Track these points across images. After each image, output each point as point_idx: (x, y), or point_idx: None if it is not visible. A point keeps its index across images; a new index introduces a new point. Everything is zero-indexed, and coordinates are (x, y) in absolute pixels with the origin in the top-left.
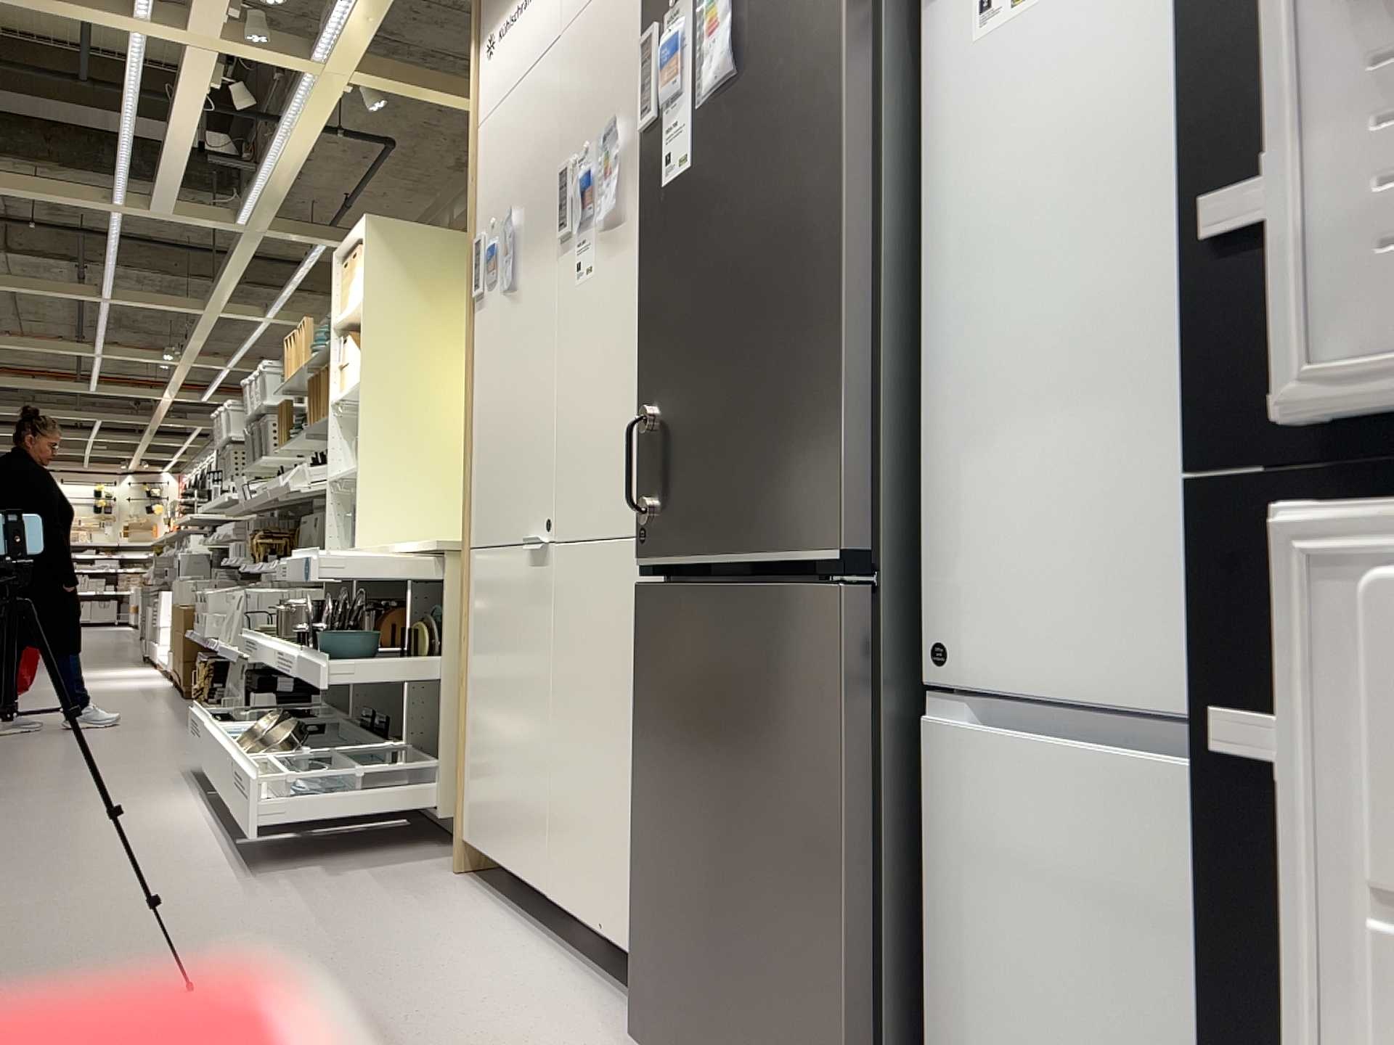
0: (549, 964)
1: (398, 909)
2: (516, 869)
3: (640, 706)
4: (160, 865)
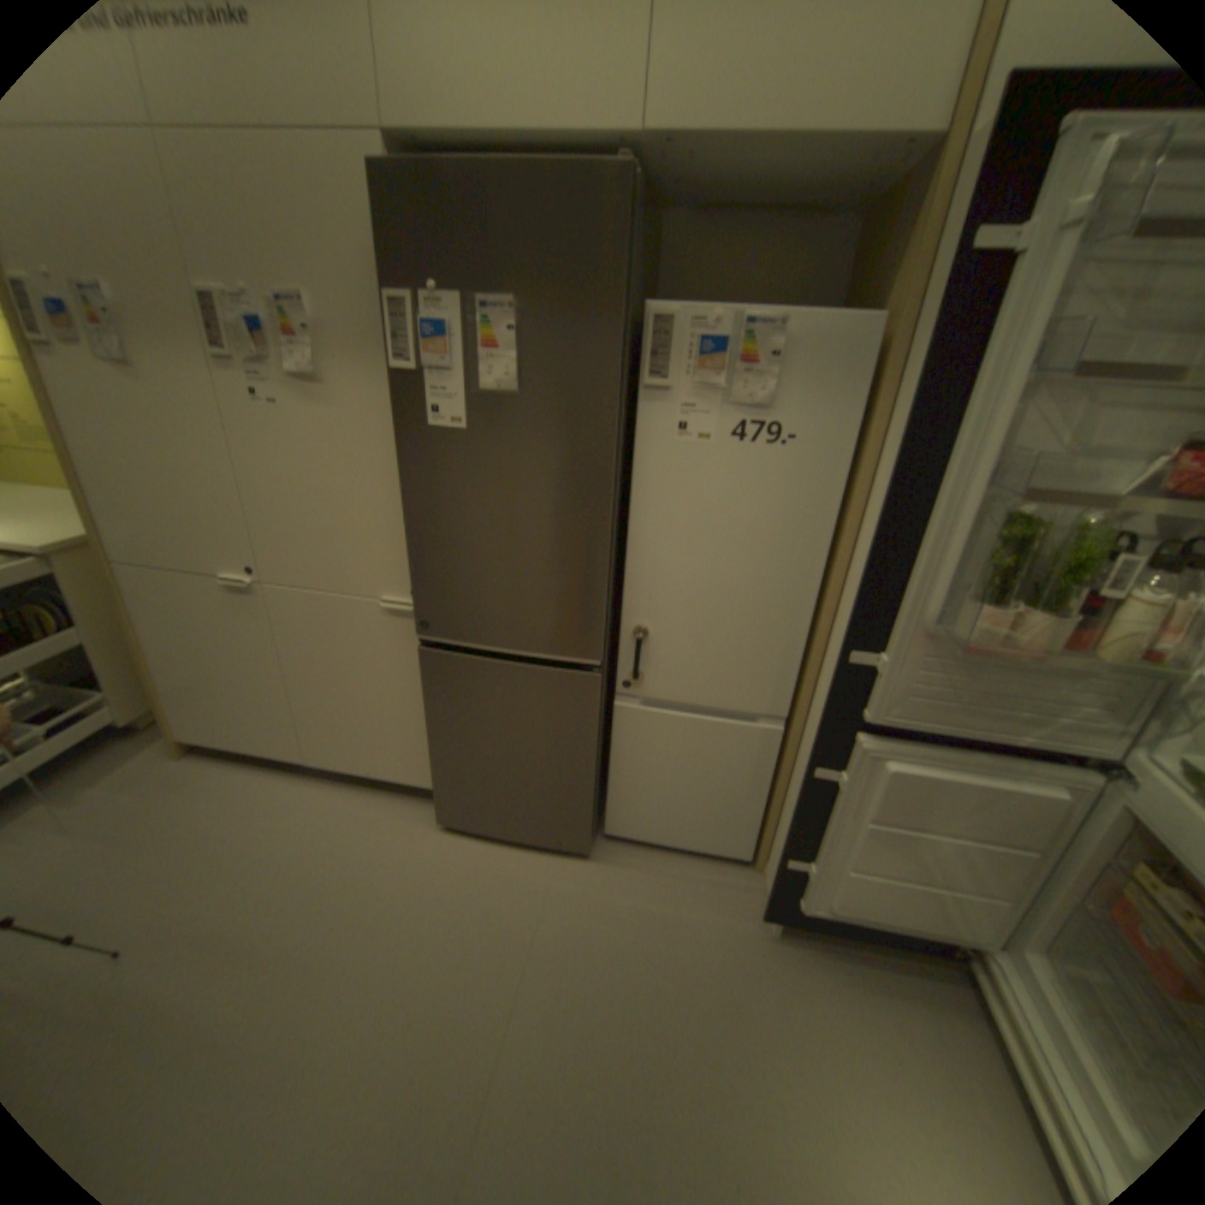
0: (329, 796)
1: (174, 806)
2: (260, 753)
3: (431, 700)
4: None
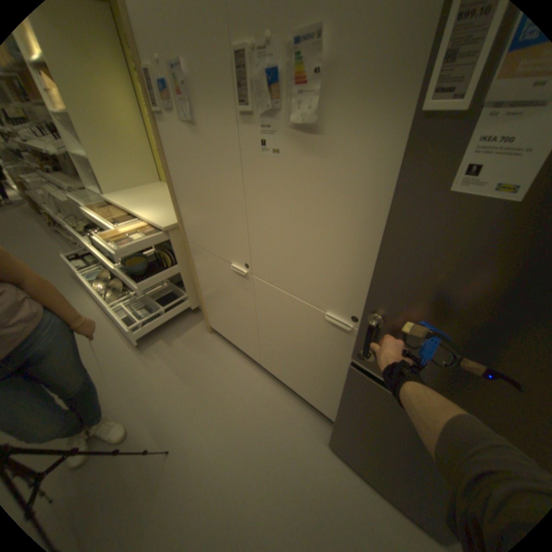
0: (271, 388)
1: (204, 363)
2: (242, 349)
3: (349, 397)
4: (102, 354)
